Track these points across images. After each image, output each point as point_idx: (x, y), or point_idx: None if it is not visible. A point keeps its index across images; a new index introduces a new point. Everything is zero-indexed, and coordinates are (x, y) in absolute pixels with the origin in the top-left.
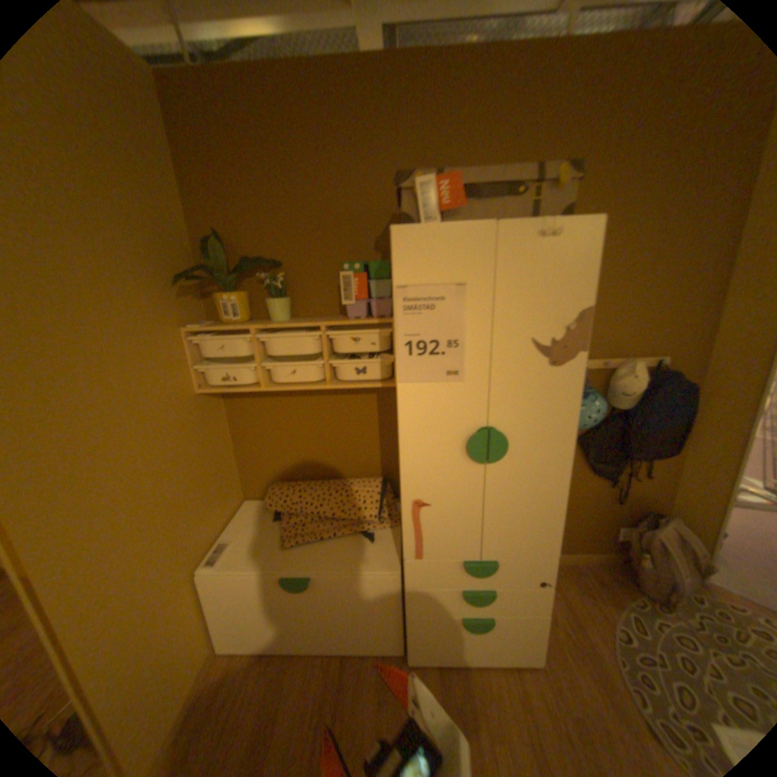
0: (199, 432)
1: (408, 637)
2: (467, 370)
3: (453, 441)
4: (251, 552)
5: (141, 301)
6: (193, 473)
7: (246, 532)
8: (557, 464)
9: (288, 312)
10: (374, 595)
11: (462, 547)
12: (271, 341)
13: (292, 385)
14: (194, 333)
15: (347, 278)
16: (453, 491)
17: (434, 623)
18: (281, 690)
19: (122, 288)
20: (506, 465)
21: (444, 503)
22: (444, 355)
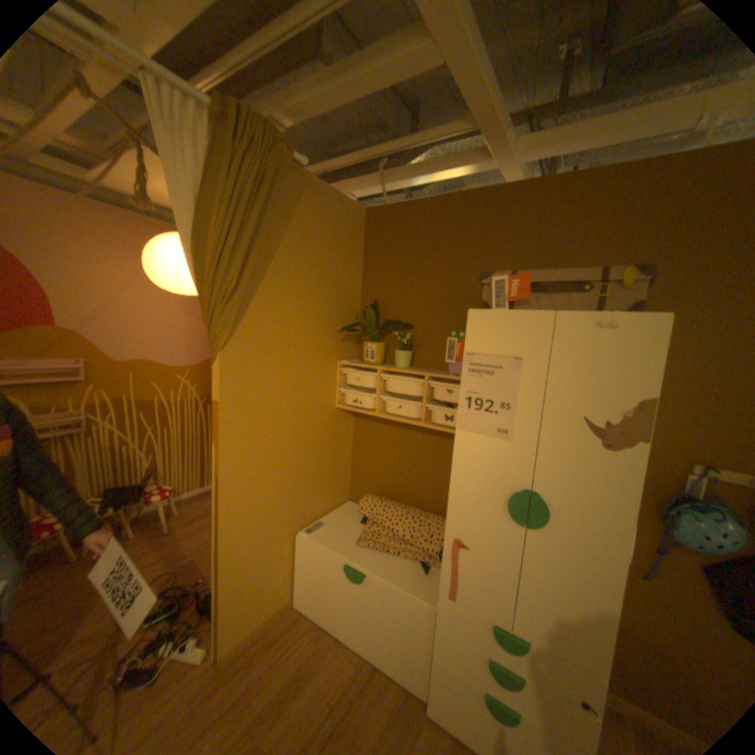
0: (330, 435)
1: (431, 682)
2: (516, 432)
3: (497, 494)
4: (336, 537)
5: (319, 342)
6: (317, 462)
7: (339, 522)
8: (609, 559)
9: (408, 362)
10: (411, 620)
11: (495, 608)
12: (389, 381)
13: (396, 416)
14: (344, 366)
15: (452, 342)
16: (491, 544)
17: (457, 680)
18: (322, 662)
19: (310, 333)
20: (548, 538)
21: (481, 552)
22: (497, 414)
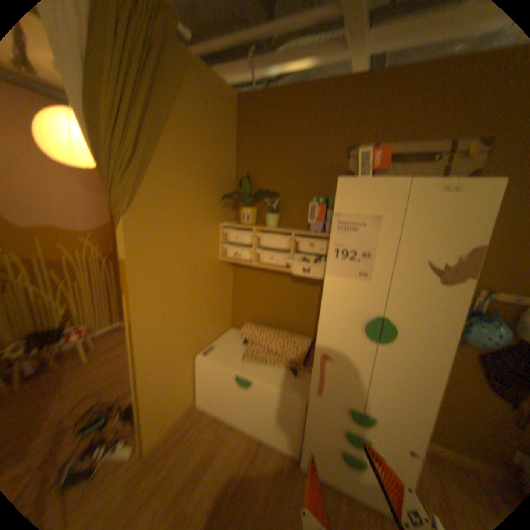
0: (216, 280)
1: (303, 447)
2: (374, 274)
3: (356, 320)
4: (226, 355)
5: (205, 206)
6: (208, 301)
7: (227, 344)
8: (438, 361)
9: (276, 222)
10: (287, 408)
11: (351, 398)
12: (263, 237)
13: (269, 264)
14: (225, 226)
15: (313, 206)
16: (350, 355)
17: (322, 445)
18: (222, 442)
19: (198, 199)
20: (394, 349)
21: (343, 361)
22: (359, 261)
